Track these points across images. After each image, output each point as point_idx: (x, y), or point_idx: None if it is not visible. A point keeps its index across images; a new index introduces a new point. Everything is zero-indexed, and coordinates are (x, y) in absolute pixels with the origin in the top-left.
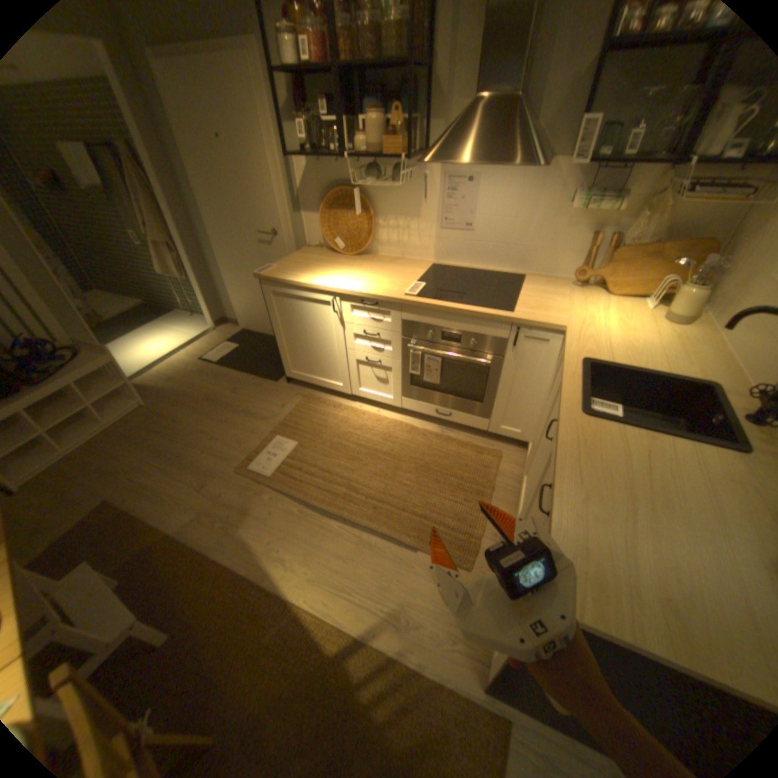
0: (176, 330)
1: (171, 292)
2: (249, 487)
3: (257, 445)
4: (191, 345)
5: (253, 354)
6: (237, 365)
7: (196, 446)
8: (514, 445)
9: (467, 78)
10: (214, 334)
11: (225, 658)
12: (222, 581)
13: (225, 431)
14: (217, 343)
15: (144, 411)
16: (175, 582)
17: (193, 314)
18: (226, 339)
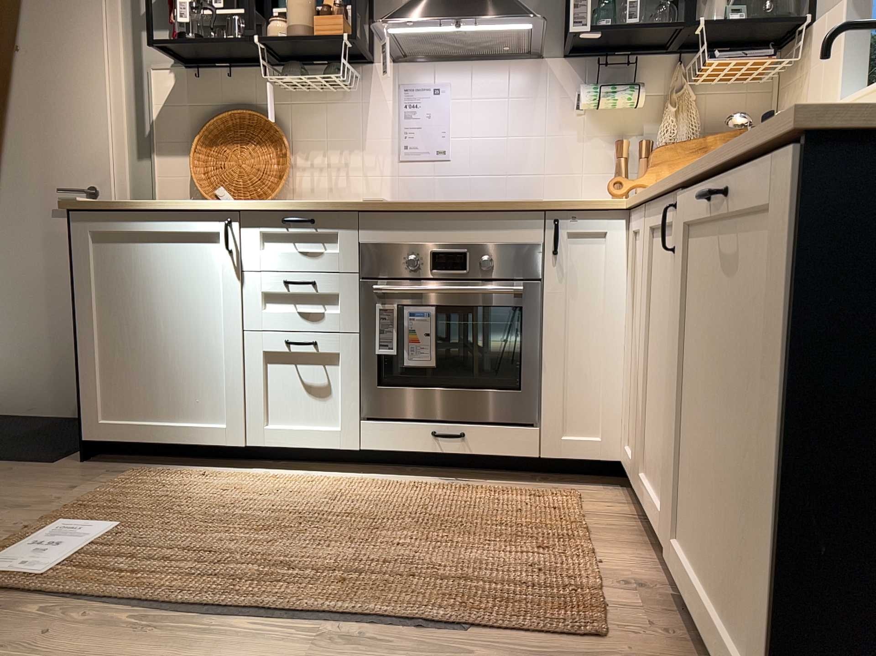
0: None
1: None
2: None
3: (1, 545)
4: None
5: None
6: None
7: None
8: (598, 484)
9: None
10: None
11: None
12: None
13: None
14: None
15: None
16: None
17: None
18: None
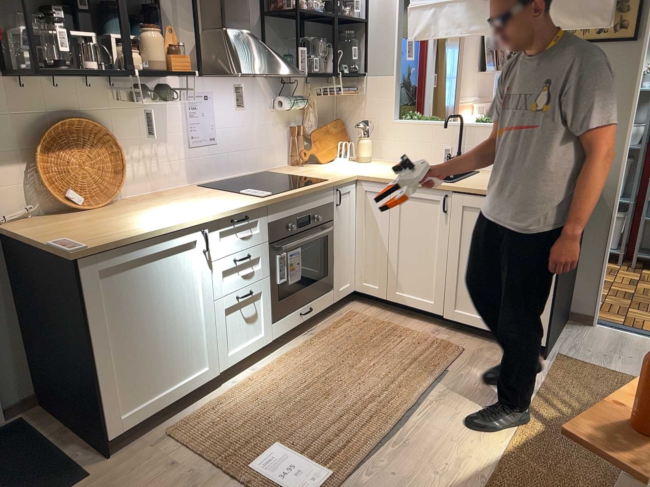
0: None
1: None
2: None
3: None
4: None
5: None
6: None
7: None
8: (346, 305)
9: (188, 16)
10: None
11: None
12: None
13: None
14: None
15: None
16: None
17: None
18: None
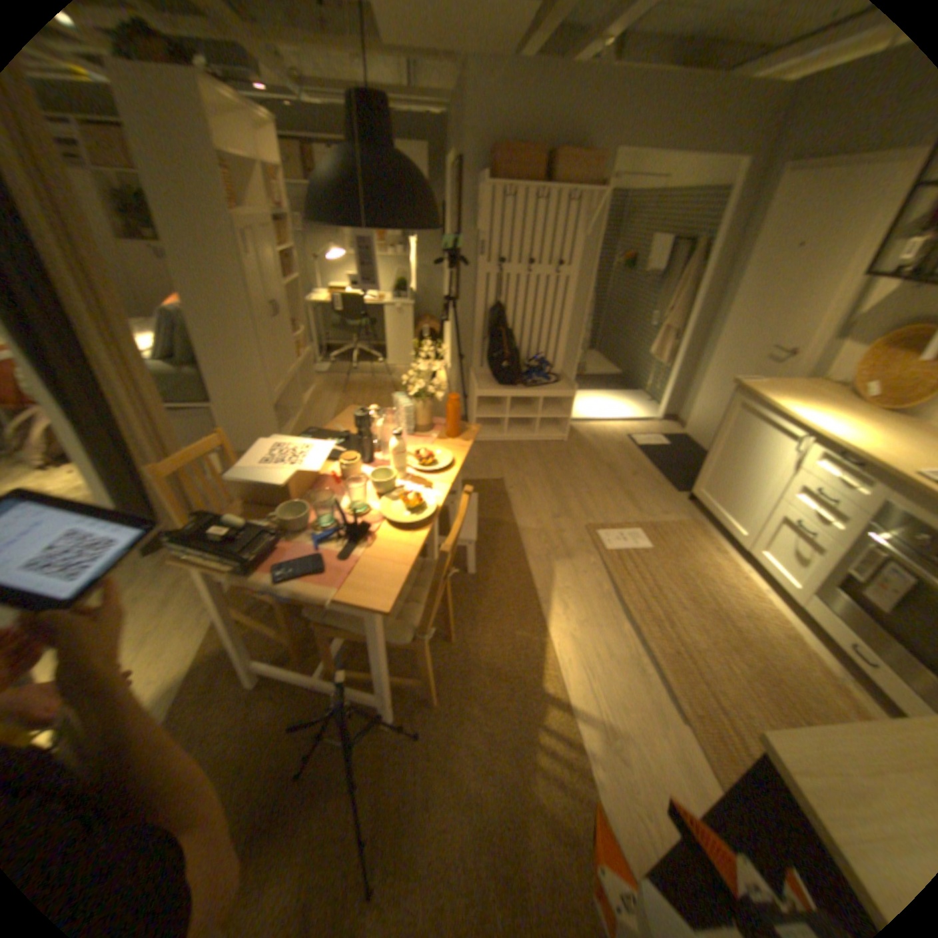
0: (628, 405)
1: (647, 374)
2: (586, 544)
3: (617, 523)
4: (629, 422)
5: (676, 459)
6: (654, 458)
7: (575, 491)
8: None
9: None
10: (656, 424)
11: (490, 617)
12: (522, 579)
13: (603, 496)
14: (652, 432)
15: (562, 446)
16: (499, 553)
17: (651, 400)
18: (663, 433)
